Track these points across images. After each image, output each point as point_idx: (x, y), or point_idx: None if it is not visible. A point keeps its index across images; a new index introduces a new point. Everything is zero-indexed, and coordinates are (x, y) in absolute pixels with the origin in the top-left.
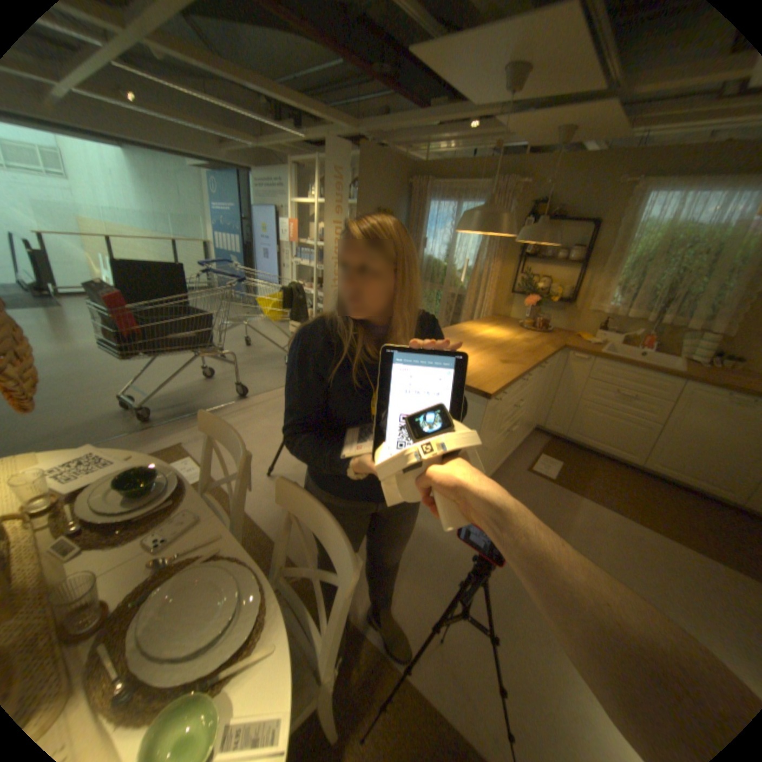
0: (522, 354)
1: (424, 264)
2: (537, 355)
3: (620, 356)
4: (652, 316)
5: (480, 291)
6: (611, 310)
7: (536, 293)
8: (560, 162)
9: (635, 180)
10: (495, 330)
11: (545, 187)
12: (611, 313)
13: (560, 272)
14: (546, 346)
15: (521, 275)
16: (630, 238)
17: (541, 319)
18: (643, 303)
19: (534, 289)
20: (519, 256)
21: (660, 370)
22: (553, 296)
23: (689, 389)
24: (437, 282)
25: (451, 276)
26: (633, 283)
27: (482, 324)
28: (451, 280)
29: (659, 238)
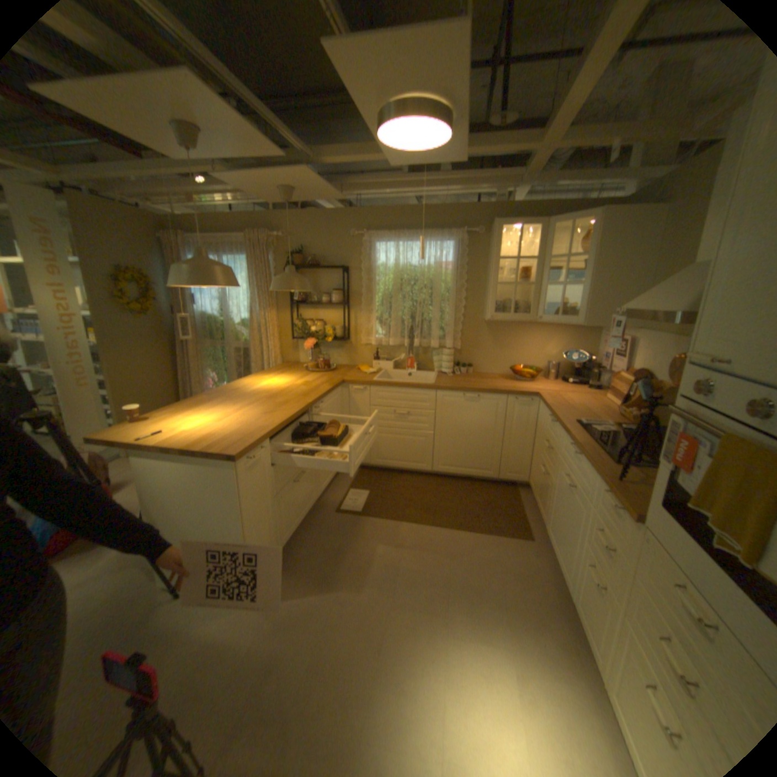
0: (295, 399)
1: (199, 322)
2: (309, 397)
3: (387, 381)
4: (405, 342)
5: (263, 342)
6: (376, 342)
7: (312, 337)
8: (301, 218)
9: (362, 233)
10: (277, 379)
11: (295, 240)
12: (378, 344)
13: (330, 315)
14: (323, 385)
15: (297, 321)
16: (373, 281)
17: (321, 360)
18: (396, 333)
19: (312, 333)
20: (290, 304)
21: (416, 386)
22: (327, 337)
23: (439, 397)
24: (219, 338)
25: (231, 331)
26: (385, 317)
27: (266, 375)
28: (232, 334)
29: (392, 279)
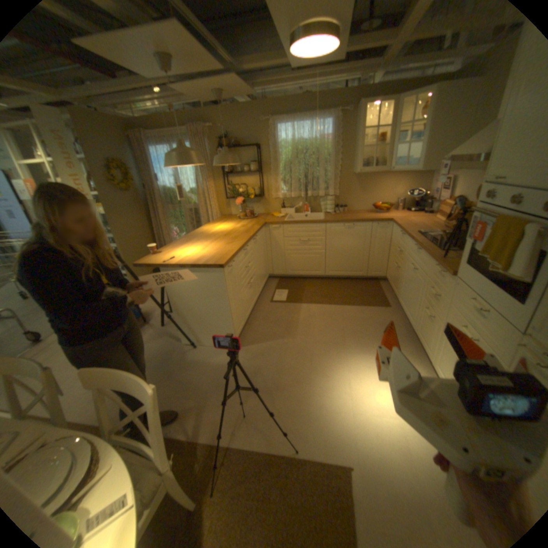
0: (240, 235)
1: (161, 193)
2: (249, 233)
3: (293, 220)
4: (302, 194)
5: (207, 202)
6: (282, 195)
7: (240, 196)
8: (224, 111)
9: (267, 118)
10: (223, 225)
11: (220, 128)
12: (283, 197)
13: (249, 180)
14: (254, 226)
15: (227, 186)
16: (277, 153)
17: (248, 211)
18: (295, 188)
19: (238, 193)
20: (222, 174)
21: (312, 222)
22: (250, 195)
23: (327, 228)
24: (176, 203)
25: (184, 197)
26: (287, 178)
27: (214, 224)
28: (185, 199)
29: (290, 150)
